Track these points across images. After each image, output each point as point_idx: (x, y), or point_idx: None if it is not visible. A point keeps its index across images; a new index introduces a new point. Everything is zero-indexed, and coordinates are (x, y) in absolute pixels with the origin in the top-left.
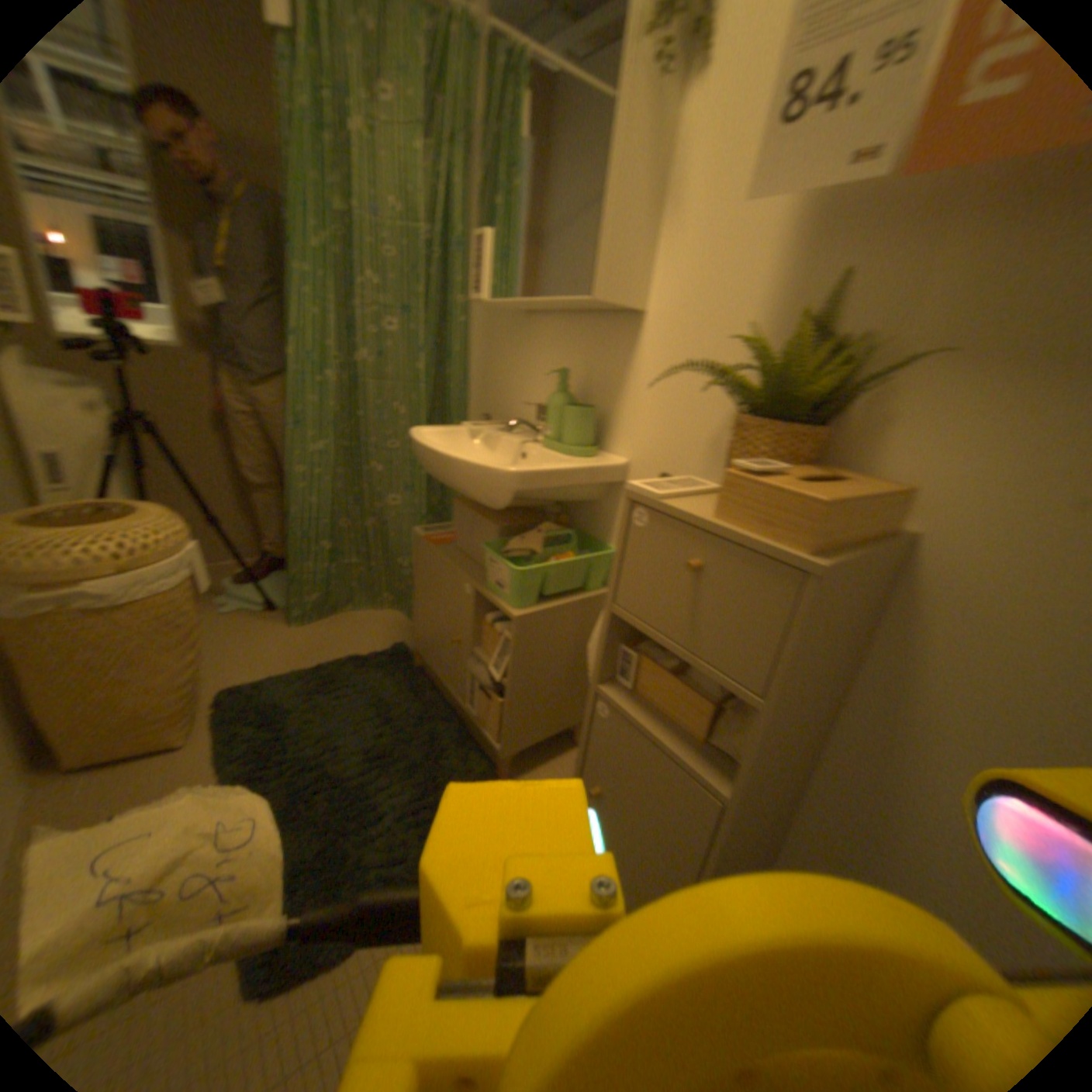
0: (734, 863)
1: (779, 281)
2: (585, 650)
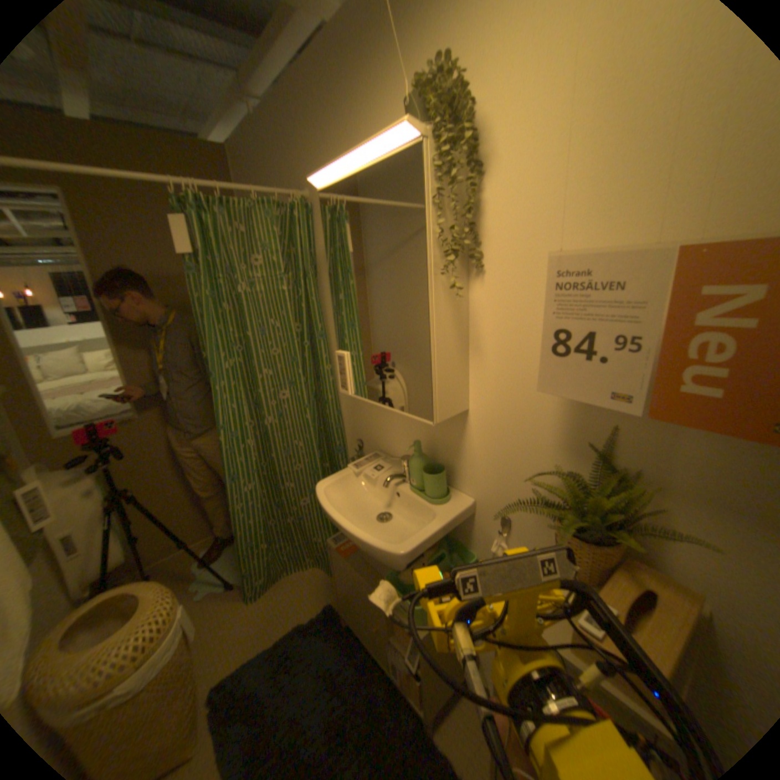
0: None
1: (563, 417)
2: None
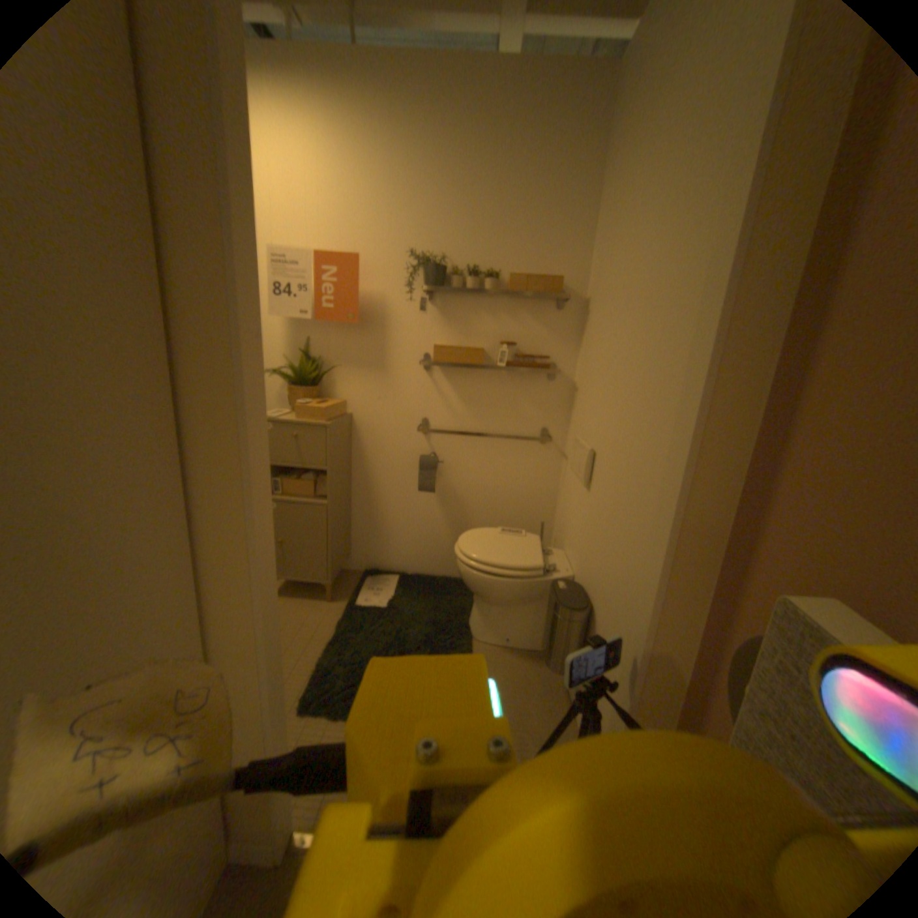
0: (336, 527)
1: (286, 336)
2: None
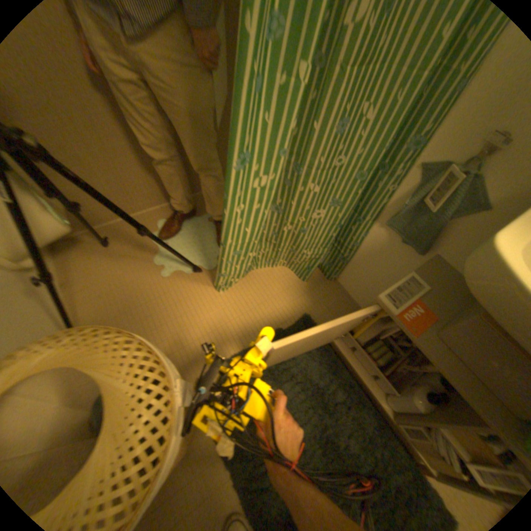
0: None
1: None
2: None
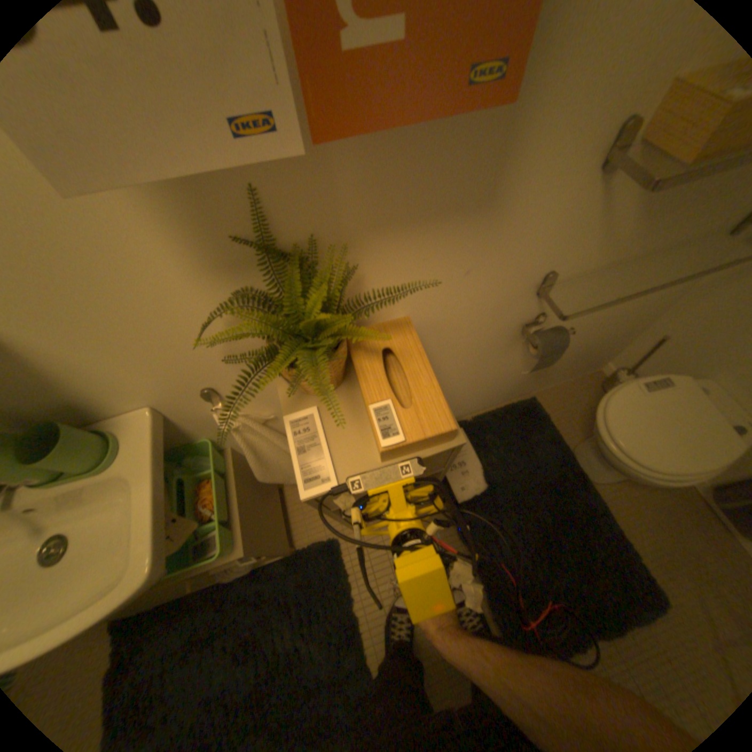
0: None
1: (158, 214)
2: (253, 481)
